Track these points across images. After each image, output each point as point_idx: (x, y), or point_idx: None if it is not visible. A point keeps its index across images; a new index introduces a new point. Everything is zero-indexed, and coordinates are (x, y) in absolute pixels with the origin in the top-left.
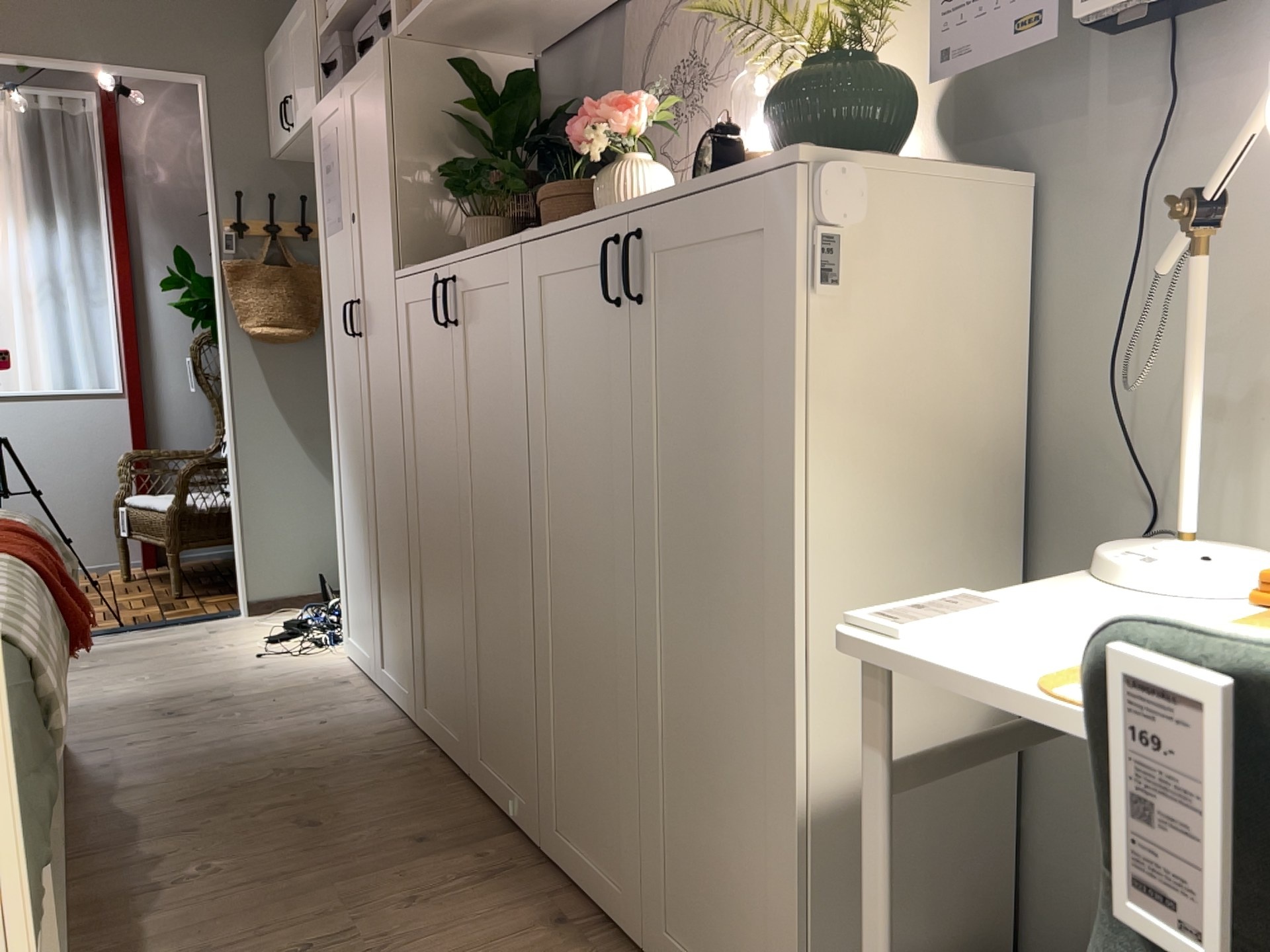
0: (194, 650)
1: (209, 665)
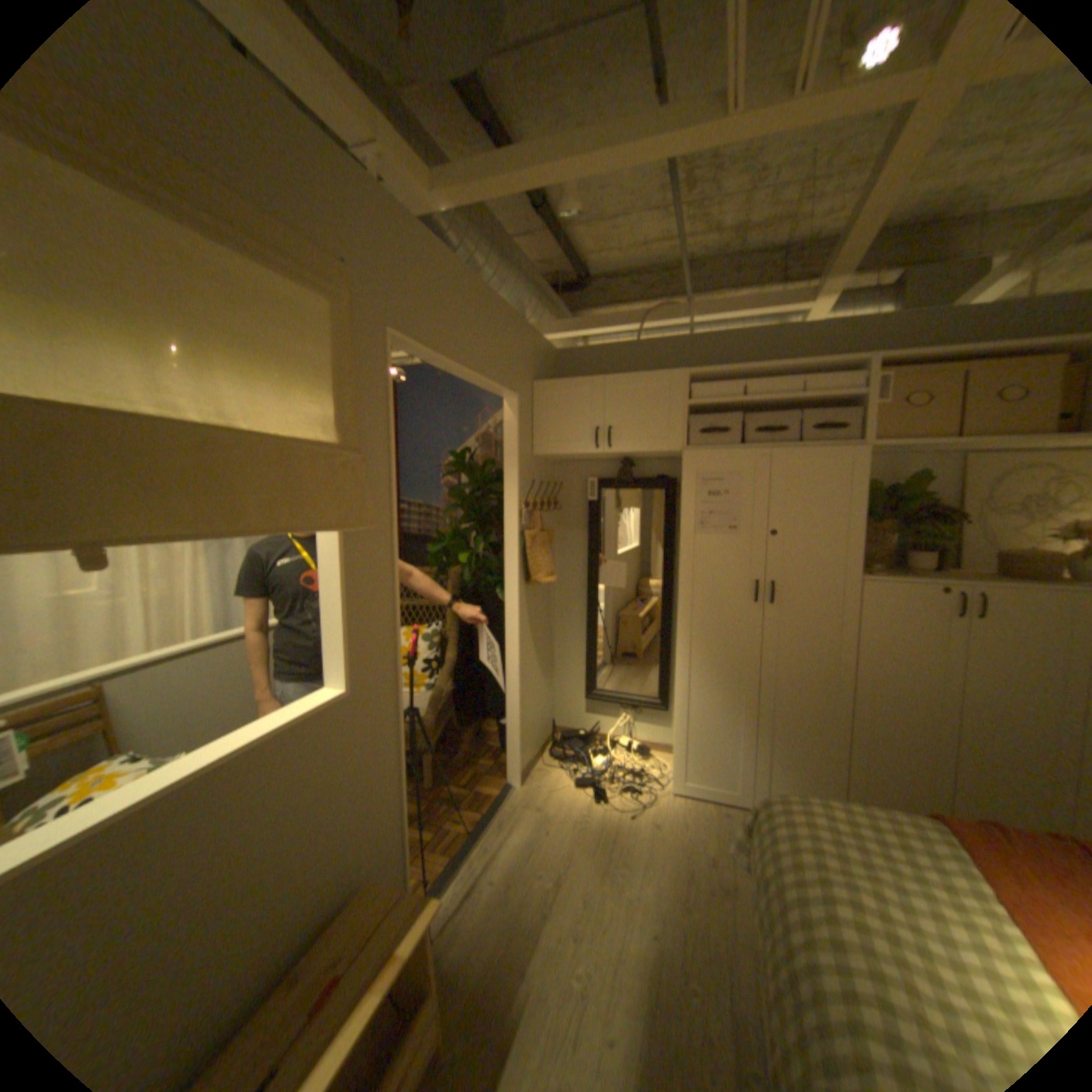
0: (577, 835)
1: (625, 842)
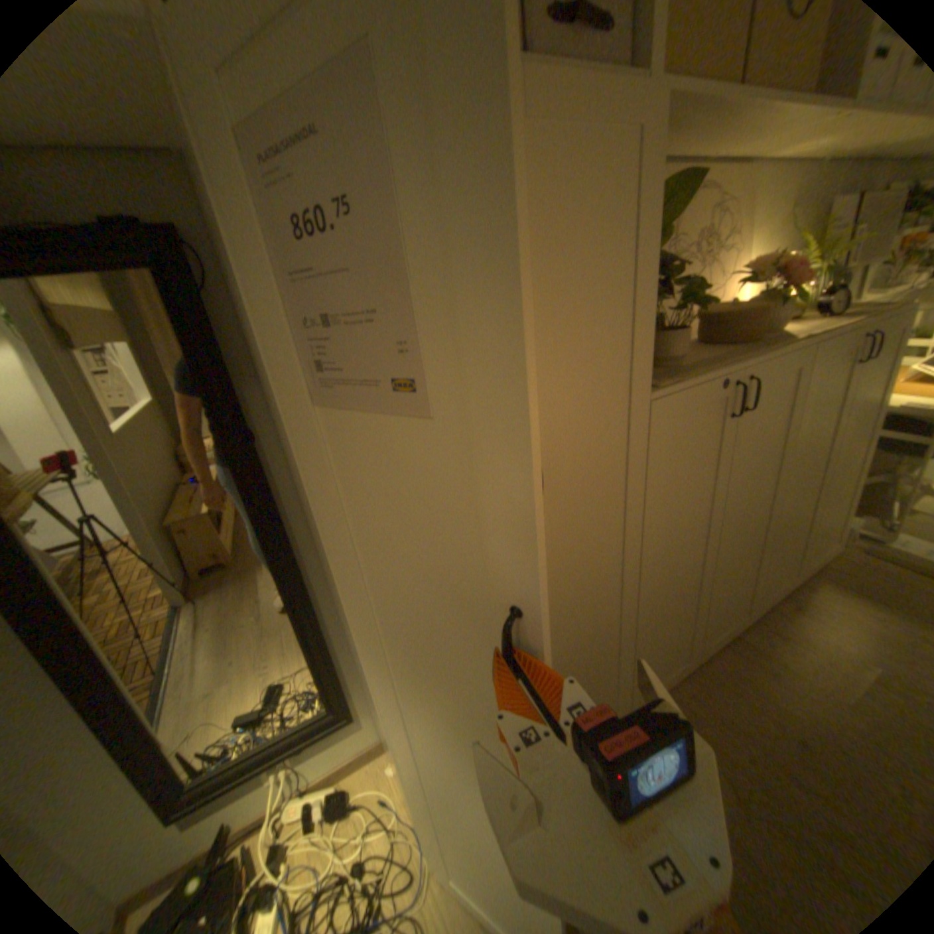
0: None
1: None
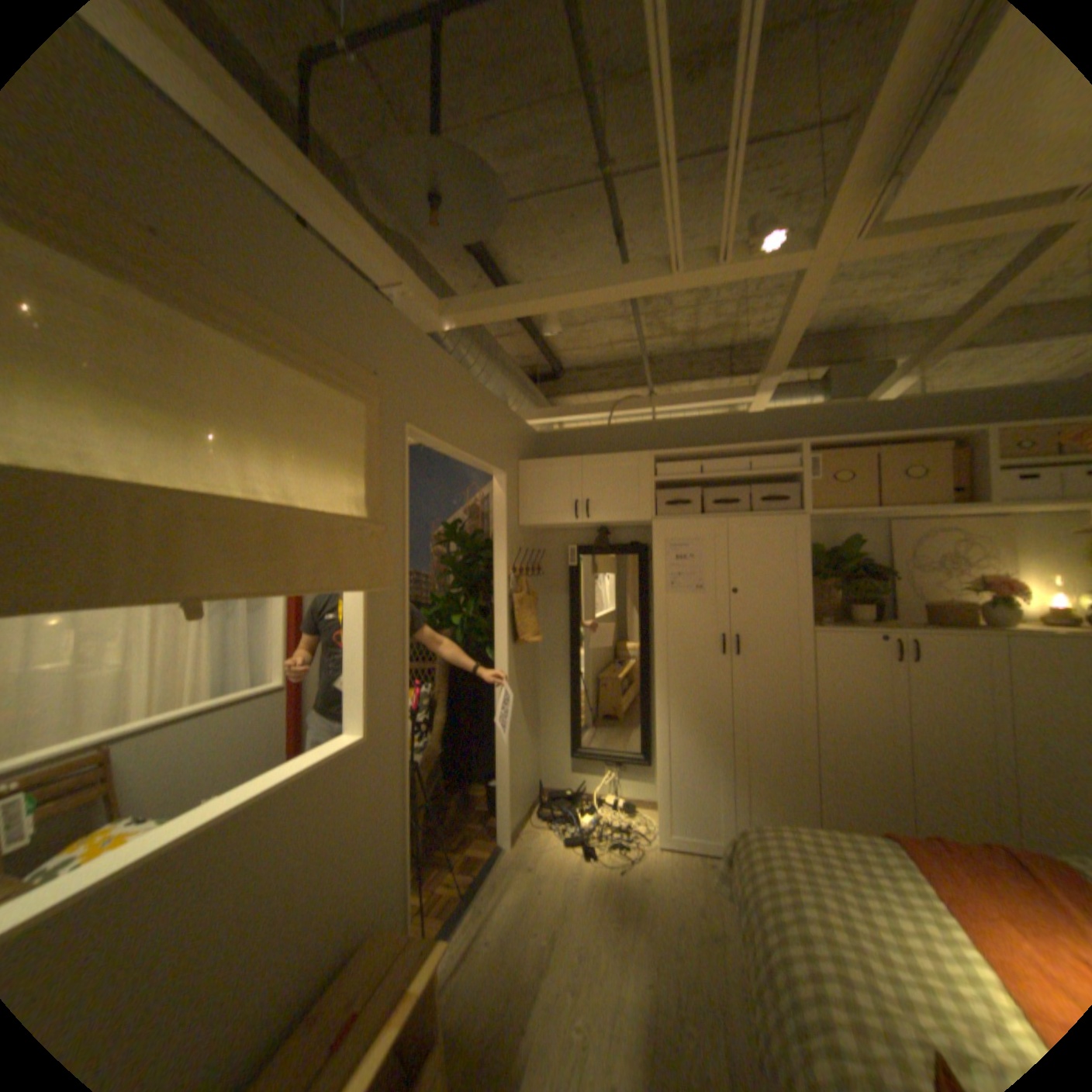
0: (569, 893)
1: (616, 898)
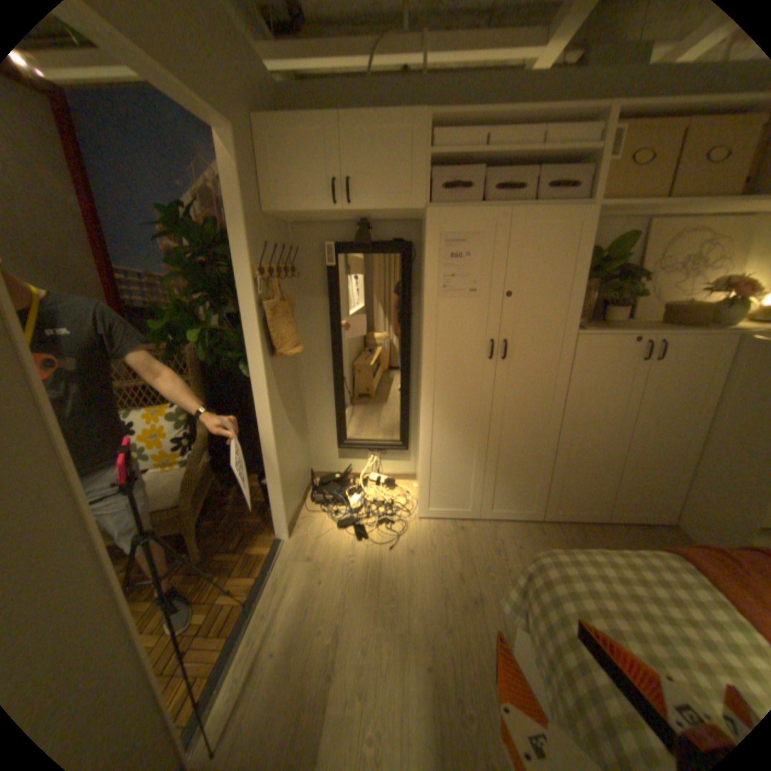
0: (347, 575)
1: (388, 573)
